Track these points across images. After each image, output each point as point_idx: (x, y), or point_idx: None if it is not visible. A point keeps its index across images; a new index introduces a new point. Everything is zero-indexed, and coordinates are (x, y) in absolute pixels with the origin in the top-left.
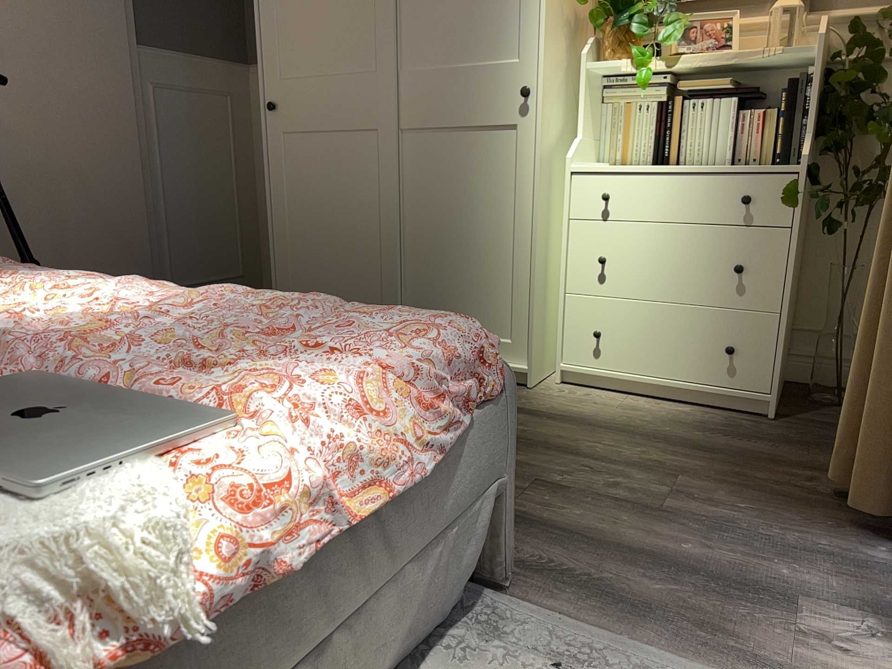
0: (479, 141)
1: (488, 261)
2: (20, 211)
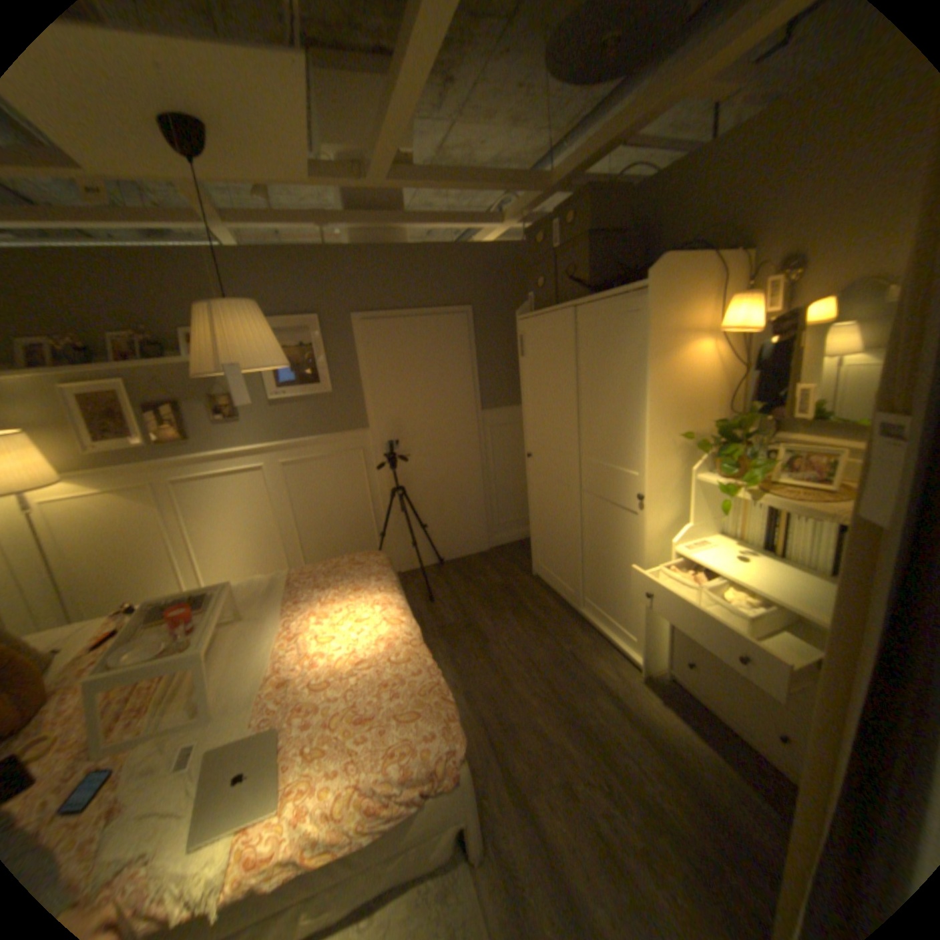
0: (619, 514)
1: (624, 587)
2: (423, 501)
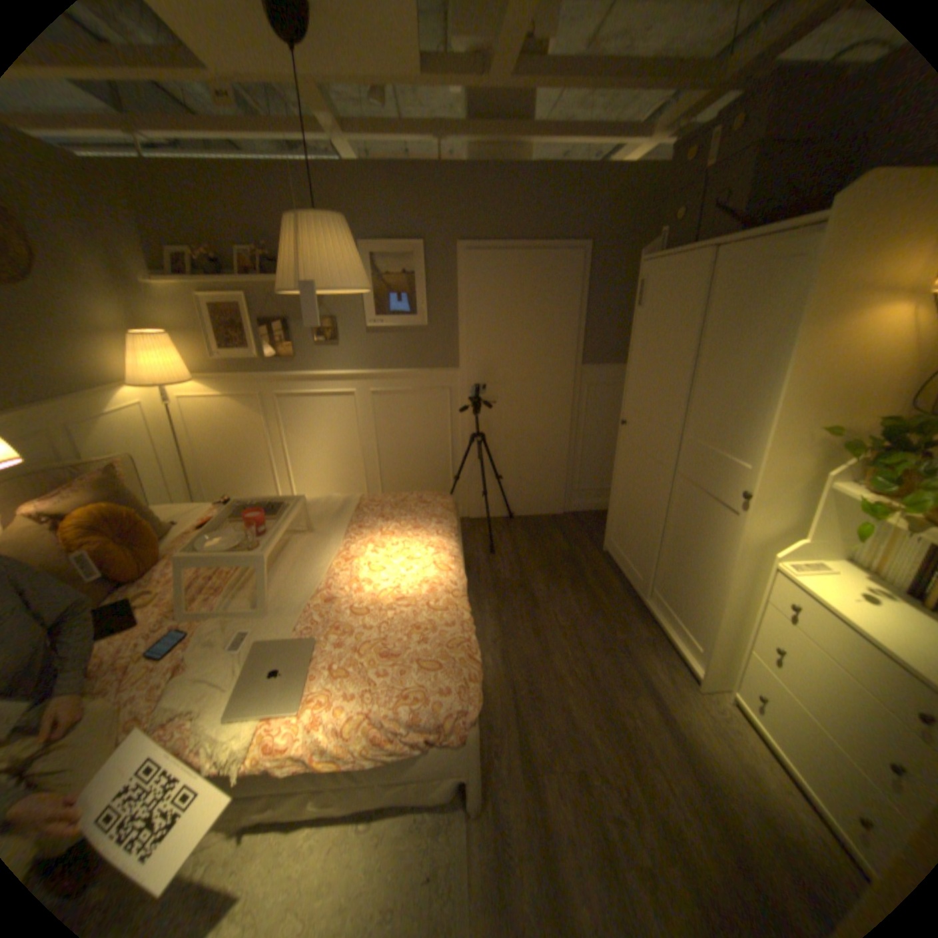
0: (716, 509)
1: (703, 590)
2: (501, 452)
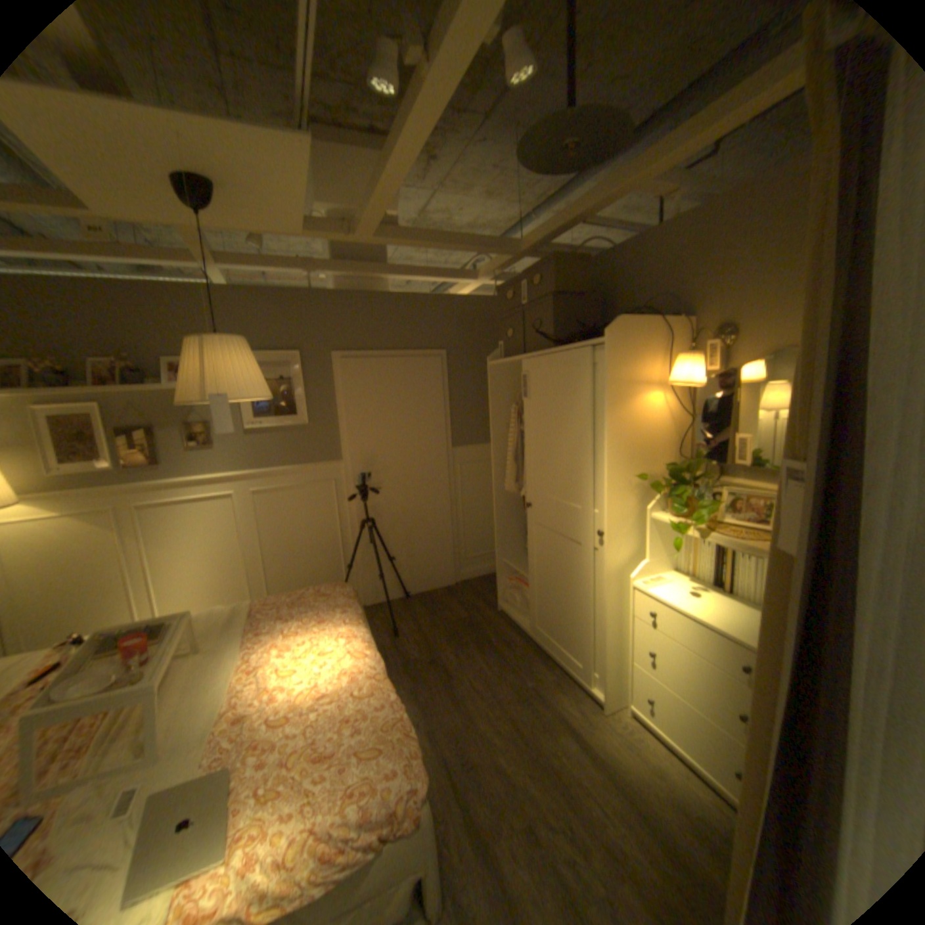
0: (581, 550)
1: (586, 622)
2: (391, 534)
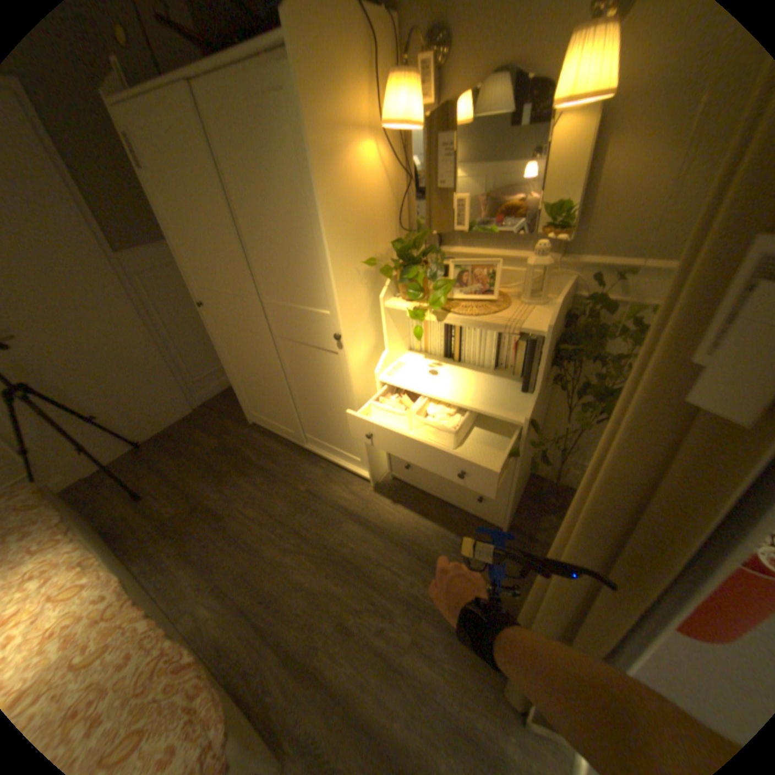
0: (319, 356)
1: (339, 420)
2: (72, 389)
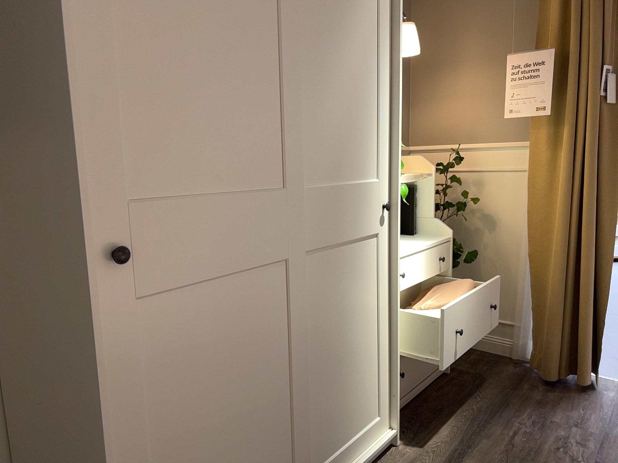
0: (358, 251)
1: (364, 358)
2: None
